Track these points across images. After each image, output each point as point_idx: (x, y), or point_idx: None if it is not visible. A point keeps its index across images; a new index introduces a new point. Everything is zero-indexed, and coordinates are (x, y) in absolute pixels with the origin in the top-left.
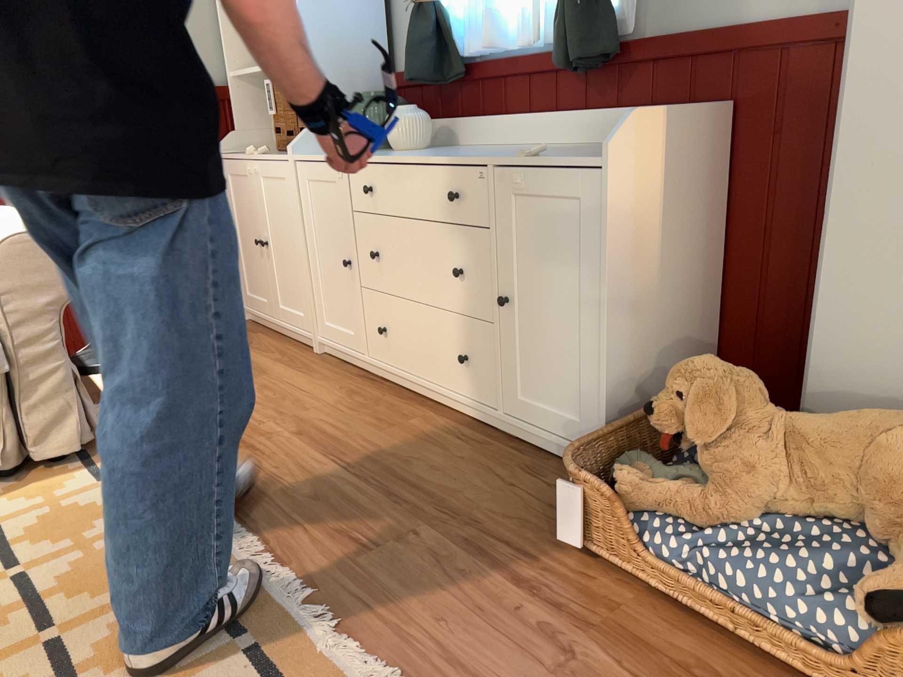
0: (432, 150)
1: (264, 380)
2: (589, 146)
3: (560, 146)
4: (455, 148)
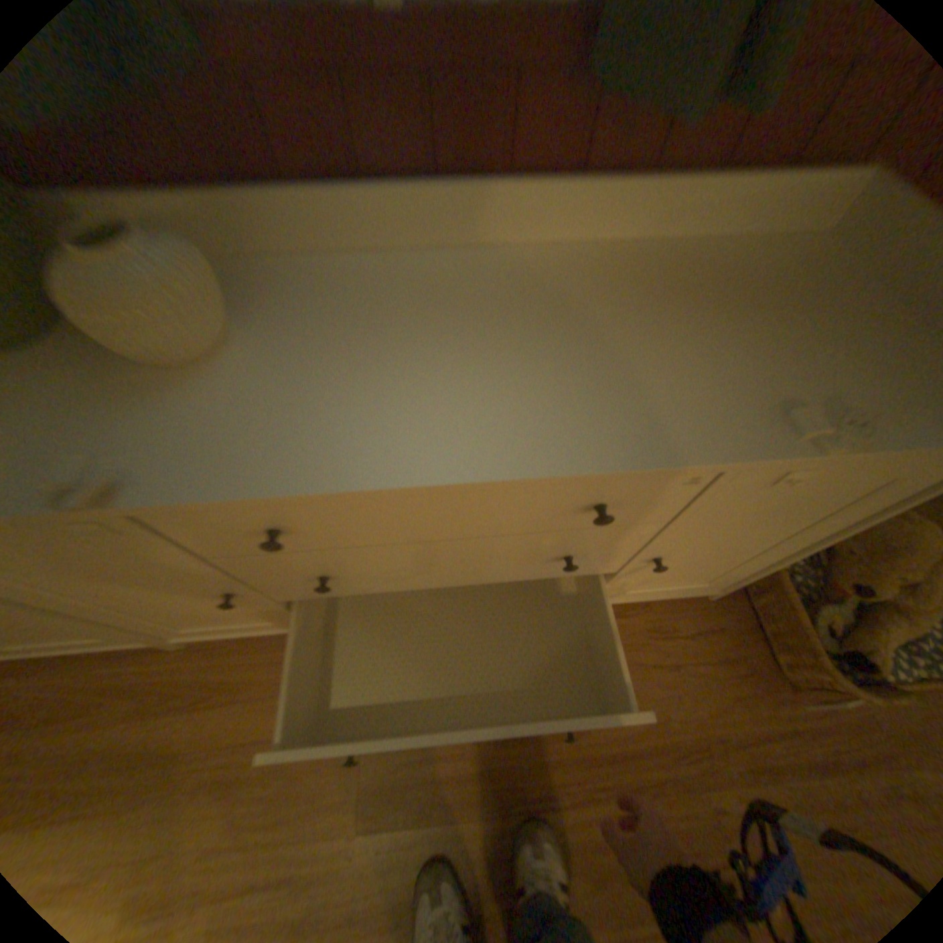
0: (274, 326)
1: (197, 769)
2: (637, 256)
3: (576, 260)
4: (281, 282)
